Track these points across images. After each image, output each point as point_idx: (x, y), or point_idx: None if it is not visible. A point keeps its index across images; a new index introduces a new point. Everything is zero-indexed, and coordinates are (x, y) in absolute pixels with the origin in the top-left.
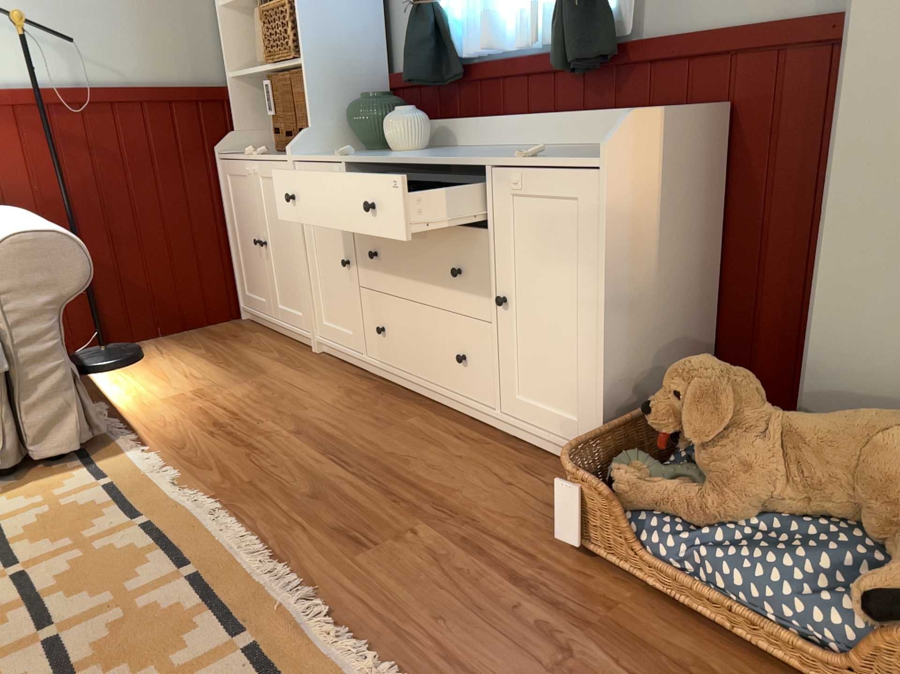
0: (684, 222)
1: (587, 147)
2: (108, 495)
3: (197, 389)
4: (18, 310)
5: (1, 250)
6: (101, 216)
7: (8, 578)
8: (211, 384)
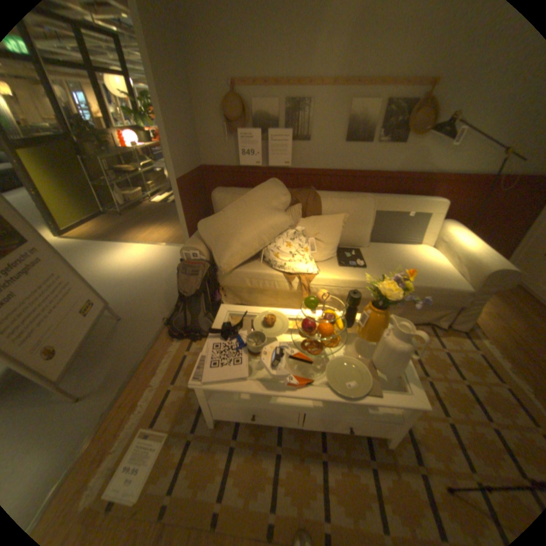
0: None
1: None
2: (485, 362)
3: (496, 313)
4: (483, 291)
5: (493, 273)
6: (475, 224)
7: (465, 386)
8: (502, 313)
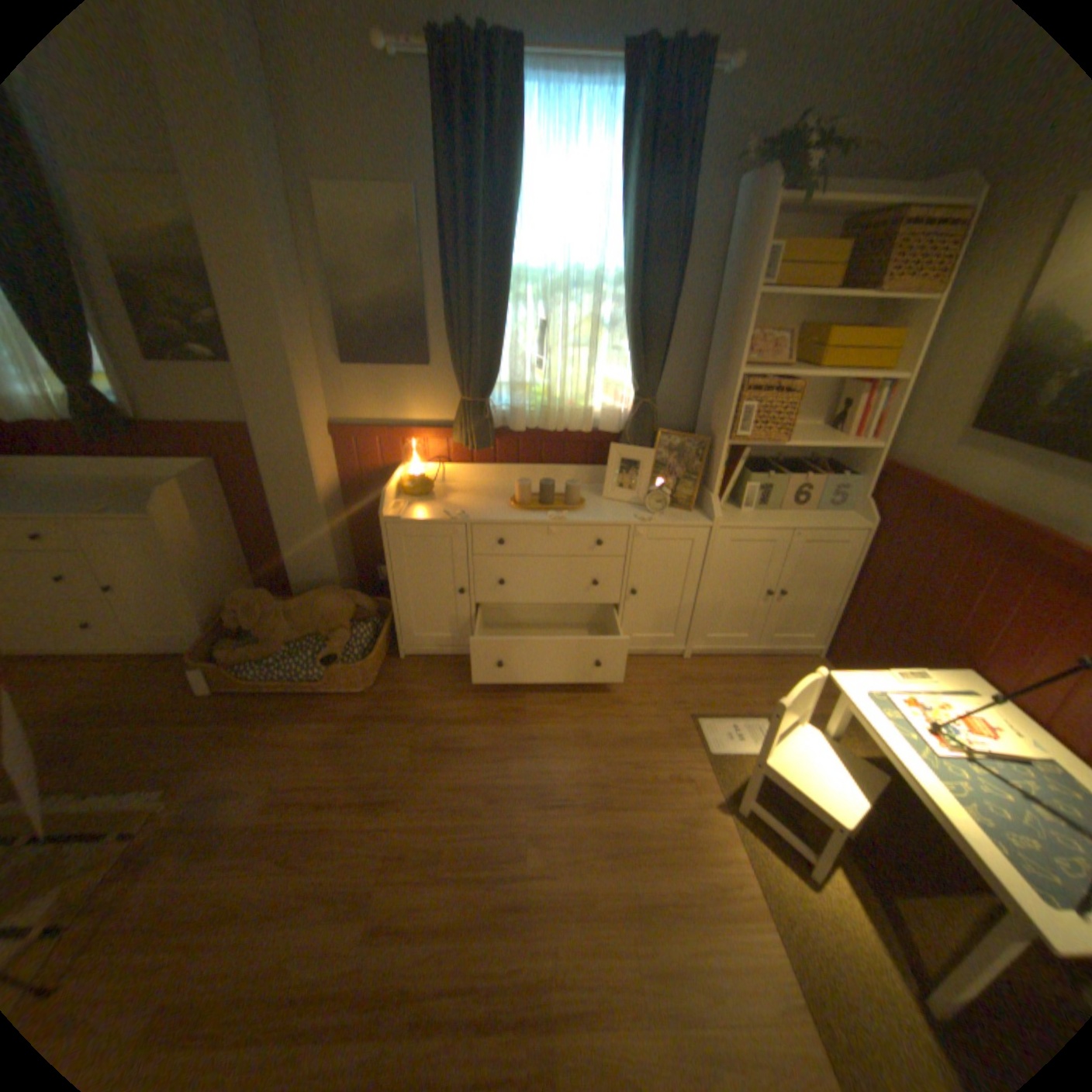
0: (210, 522)
1: (129, 482)
2: None
3: None
4: None
5: None
6: None
7: None
8: None
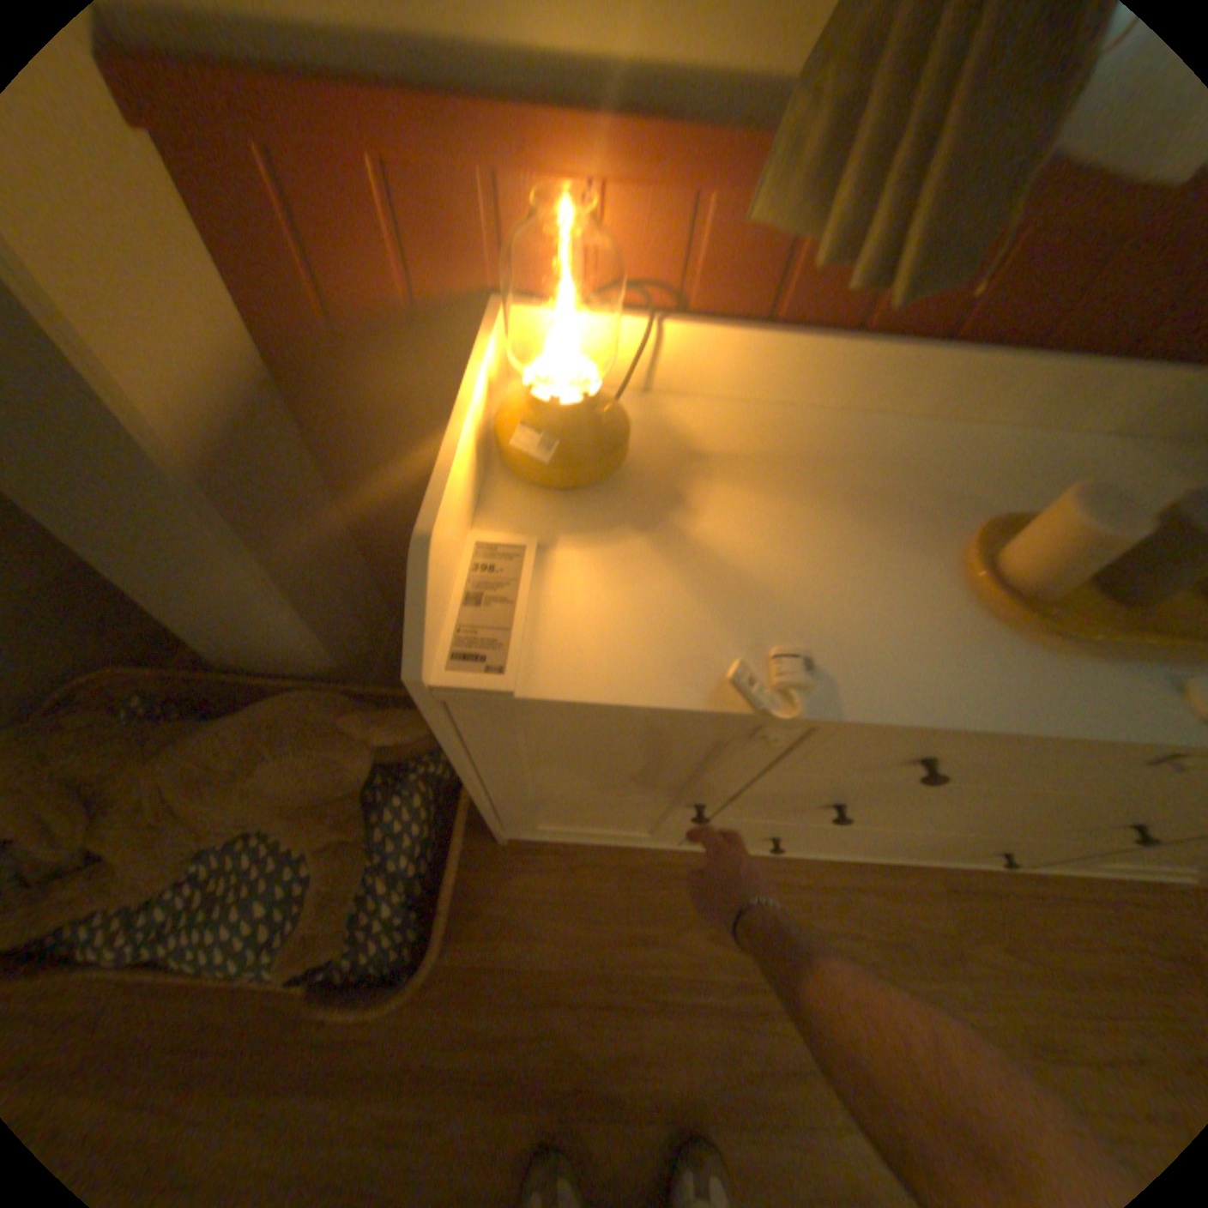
0: None
1: None
2: None
3: None
4: None
5: None
6: None
7: None
8: None
